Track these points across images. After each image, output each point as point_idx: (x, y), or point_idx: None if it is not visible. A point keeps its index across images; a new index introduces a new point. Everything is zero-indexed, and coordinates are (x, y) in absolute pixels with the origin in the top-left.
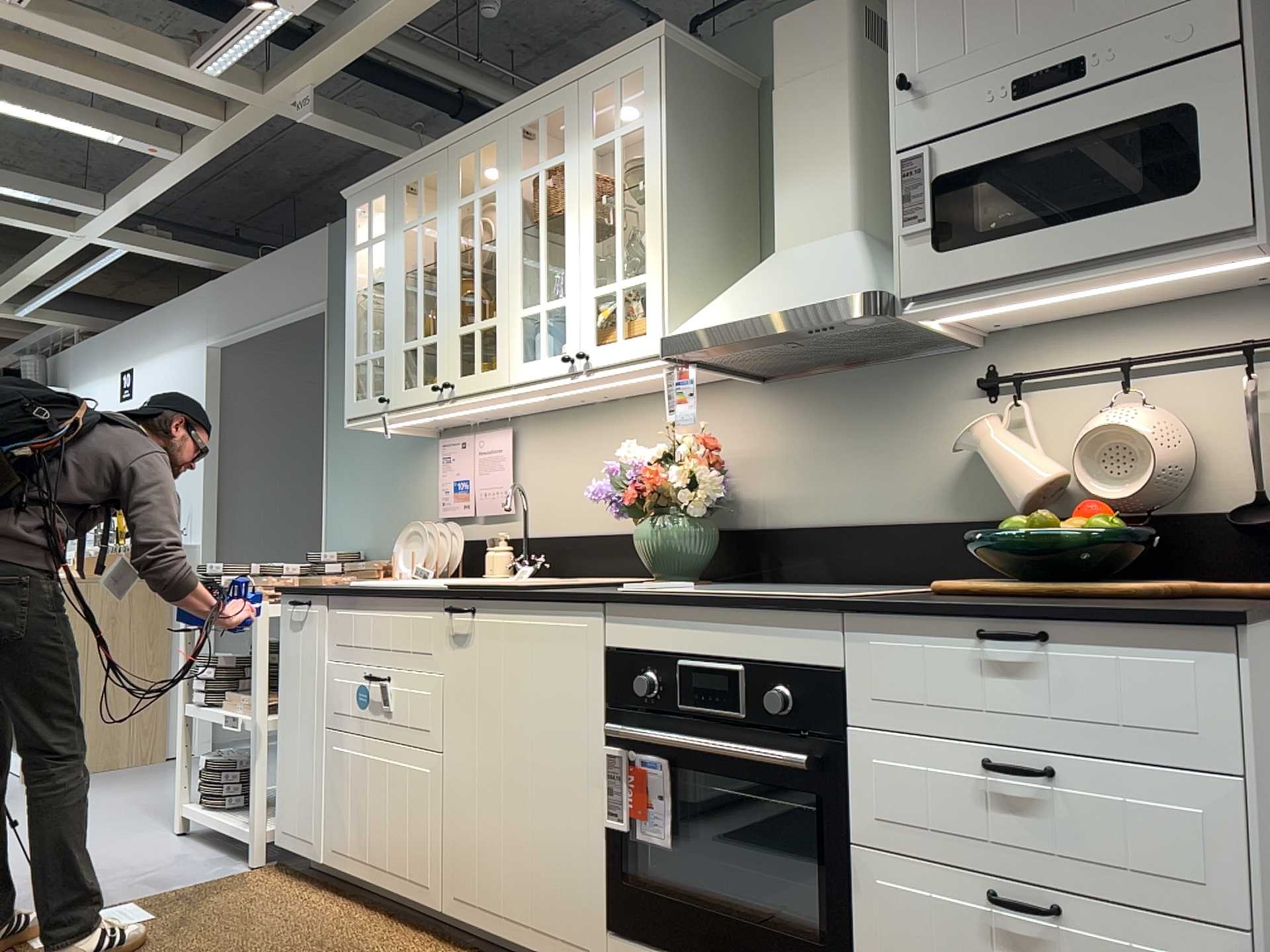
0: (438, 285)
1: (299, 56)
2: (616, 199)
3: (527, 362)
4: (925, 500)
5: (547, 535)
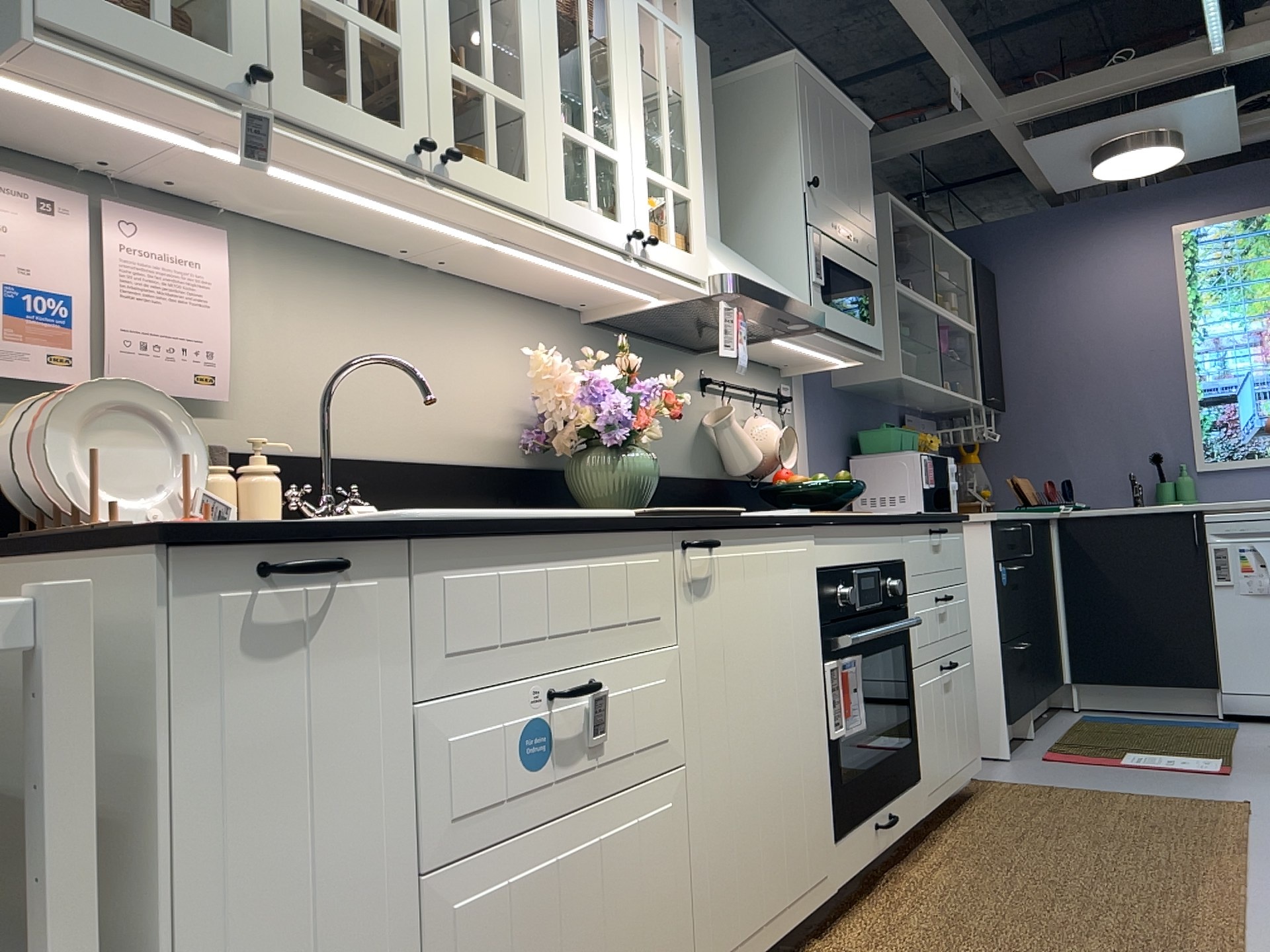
0: None
1: None
2: (665, 89)
3: (574, 204)
4: (683, 460)
5: (305, 452)
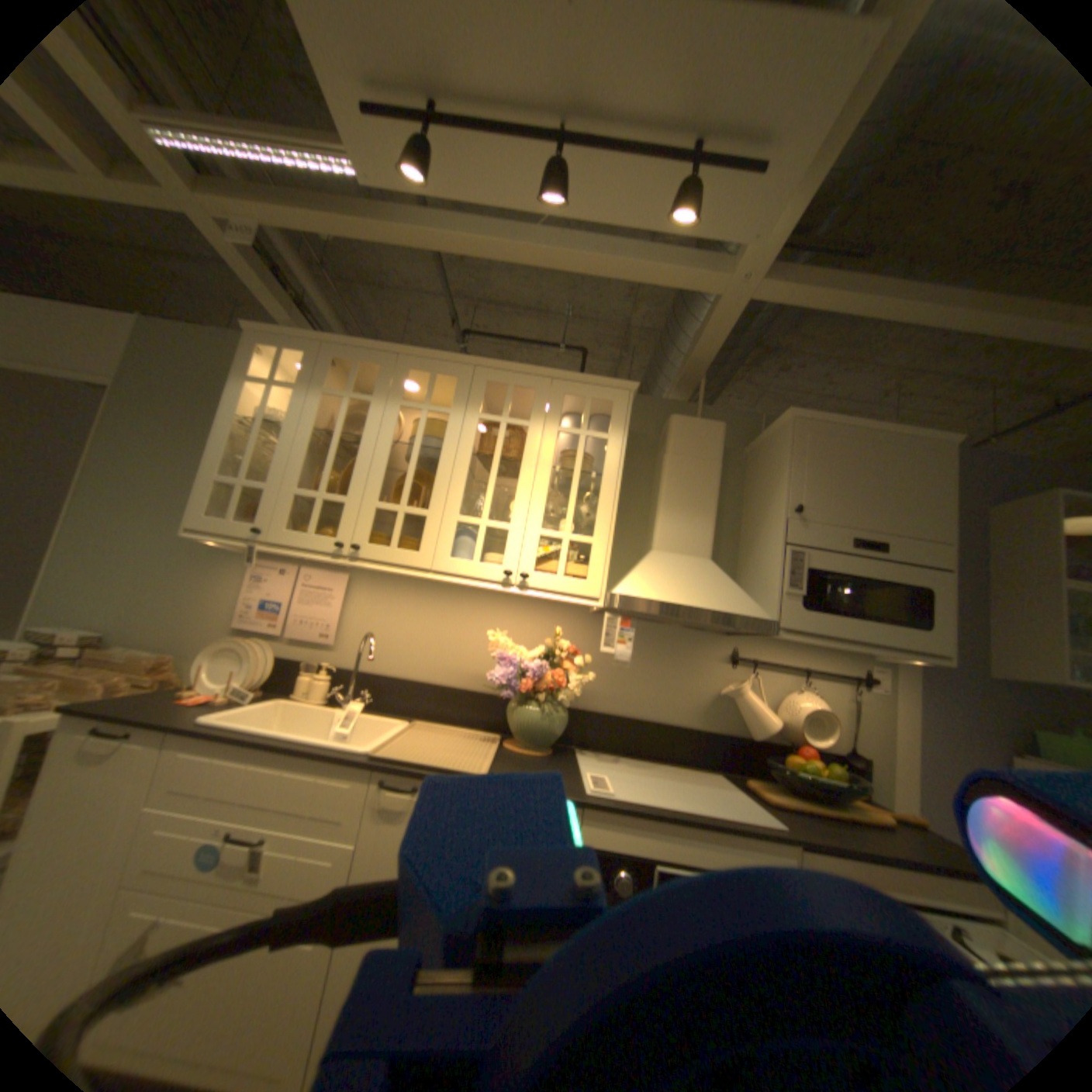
0: (356, 457)
1: (263, 188)
2: (574, 477)
3: (457, 560)
4: (688, 715)
5: (367, 672)
